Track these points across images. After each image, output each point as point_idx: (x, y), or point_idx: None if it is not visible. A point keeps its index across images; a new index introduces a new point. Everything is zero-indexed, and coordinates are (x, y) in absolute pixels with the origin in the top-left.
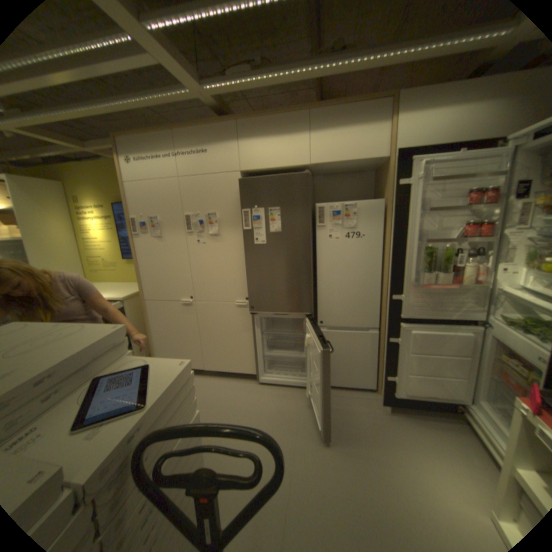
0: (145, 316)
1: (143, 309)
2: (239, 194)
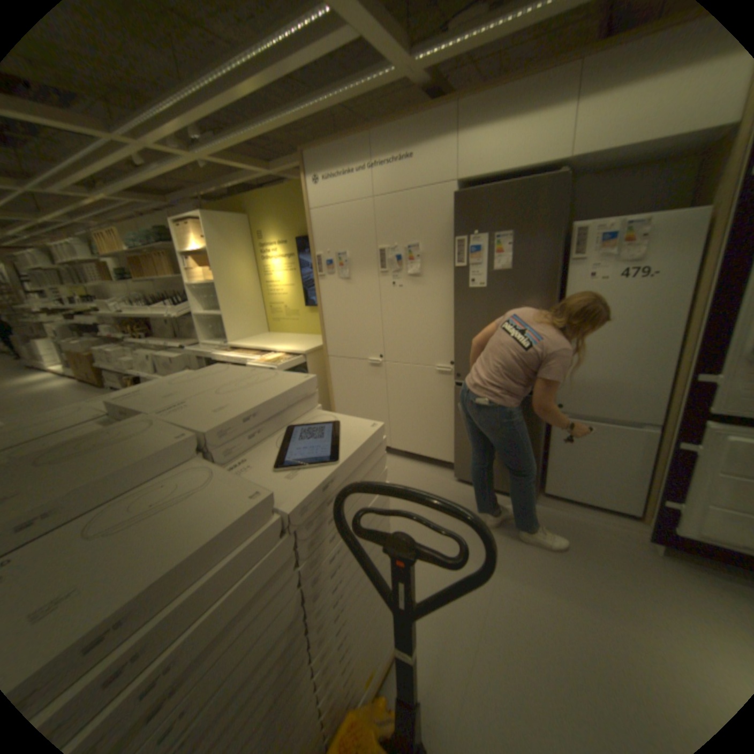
0: (327, 376)
1: (326, 366)
2: (453, 215)
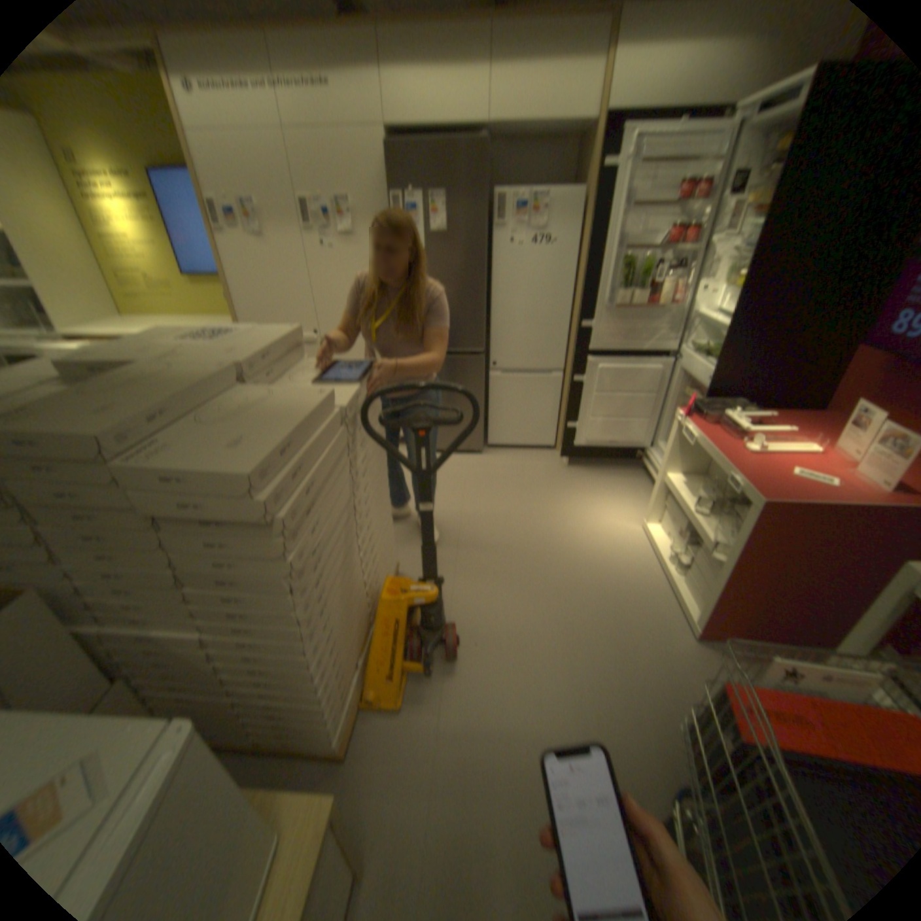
0: None
1: None
2: (383, 163)
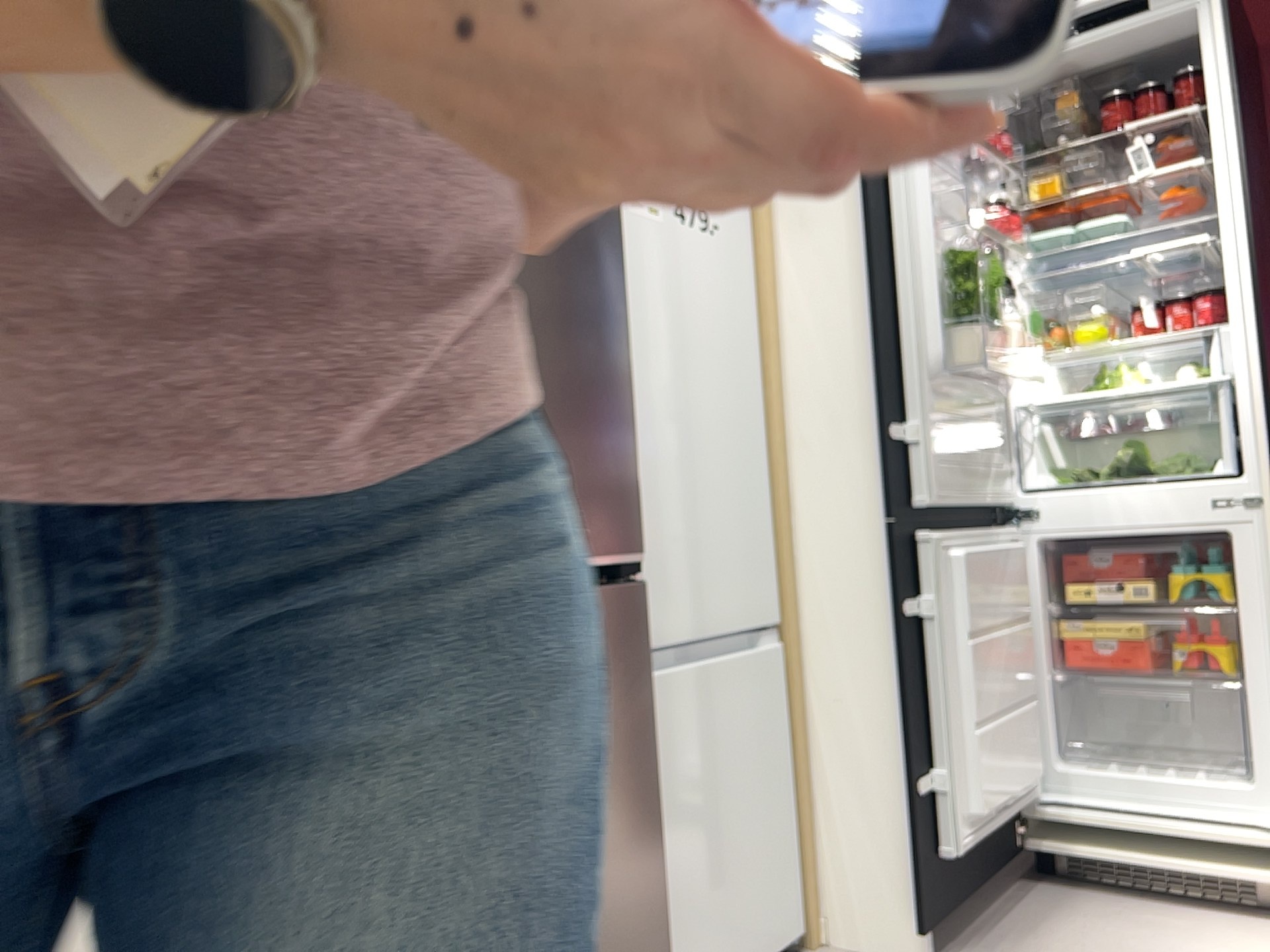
0: None
1: None
2: None
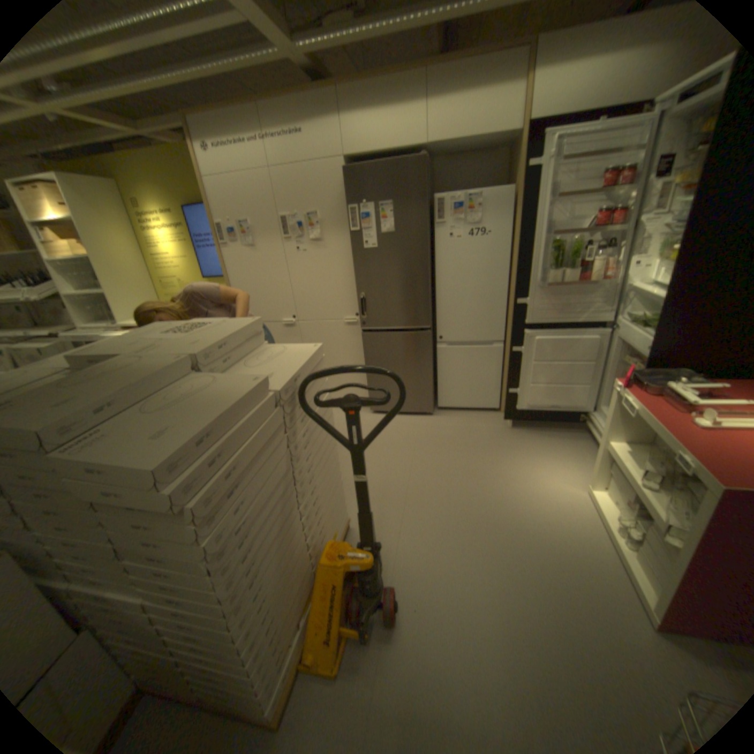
0: None
1: None
2: (343, 187)
